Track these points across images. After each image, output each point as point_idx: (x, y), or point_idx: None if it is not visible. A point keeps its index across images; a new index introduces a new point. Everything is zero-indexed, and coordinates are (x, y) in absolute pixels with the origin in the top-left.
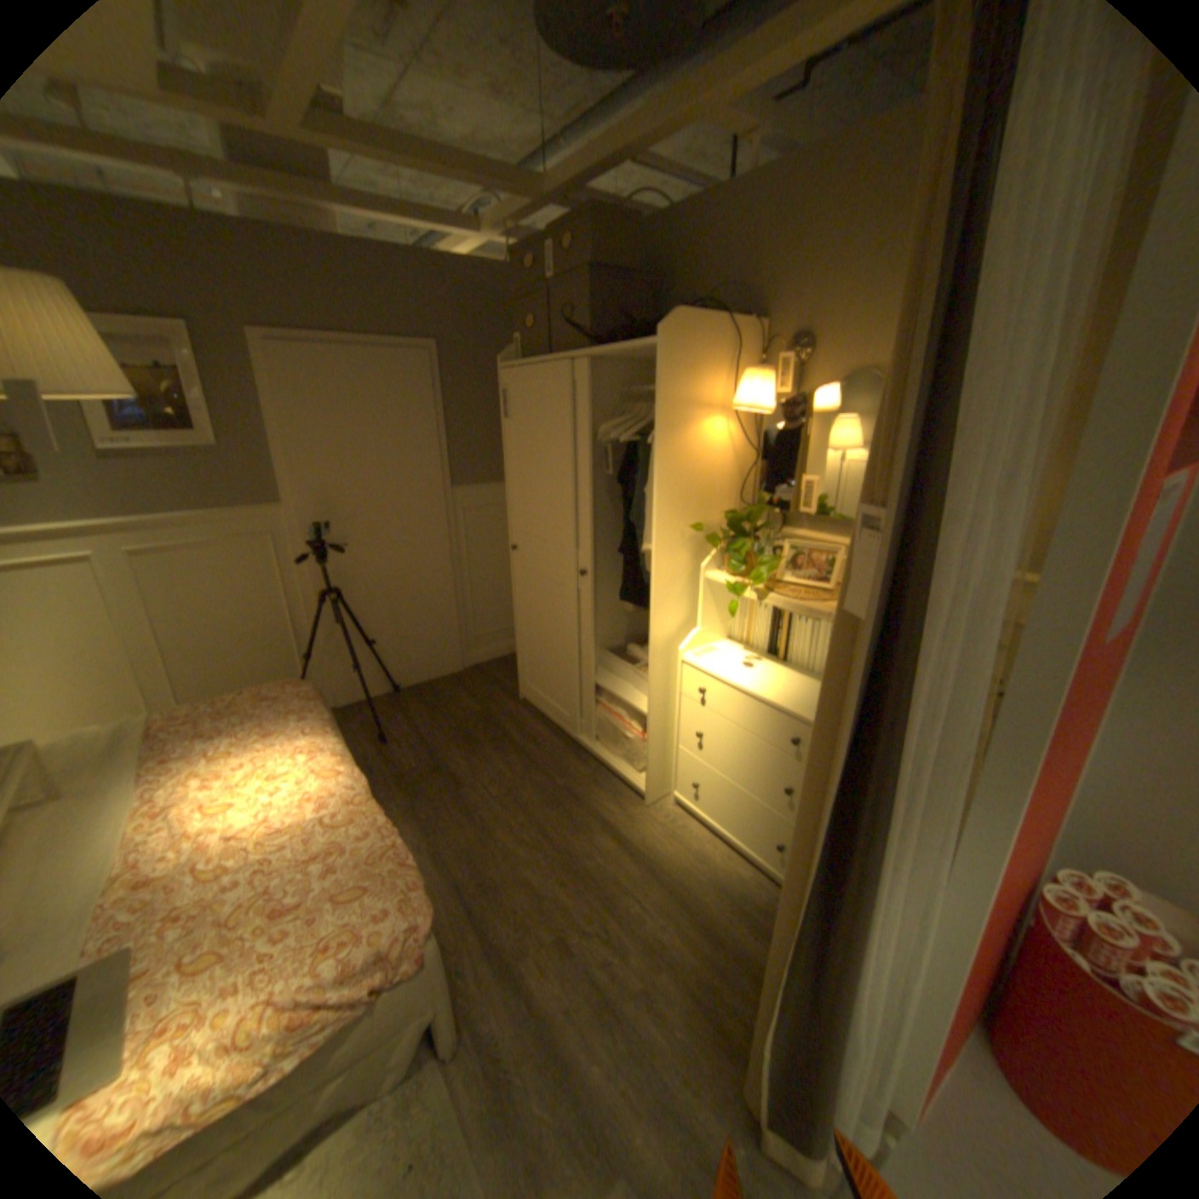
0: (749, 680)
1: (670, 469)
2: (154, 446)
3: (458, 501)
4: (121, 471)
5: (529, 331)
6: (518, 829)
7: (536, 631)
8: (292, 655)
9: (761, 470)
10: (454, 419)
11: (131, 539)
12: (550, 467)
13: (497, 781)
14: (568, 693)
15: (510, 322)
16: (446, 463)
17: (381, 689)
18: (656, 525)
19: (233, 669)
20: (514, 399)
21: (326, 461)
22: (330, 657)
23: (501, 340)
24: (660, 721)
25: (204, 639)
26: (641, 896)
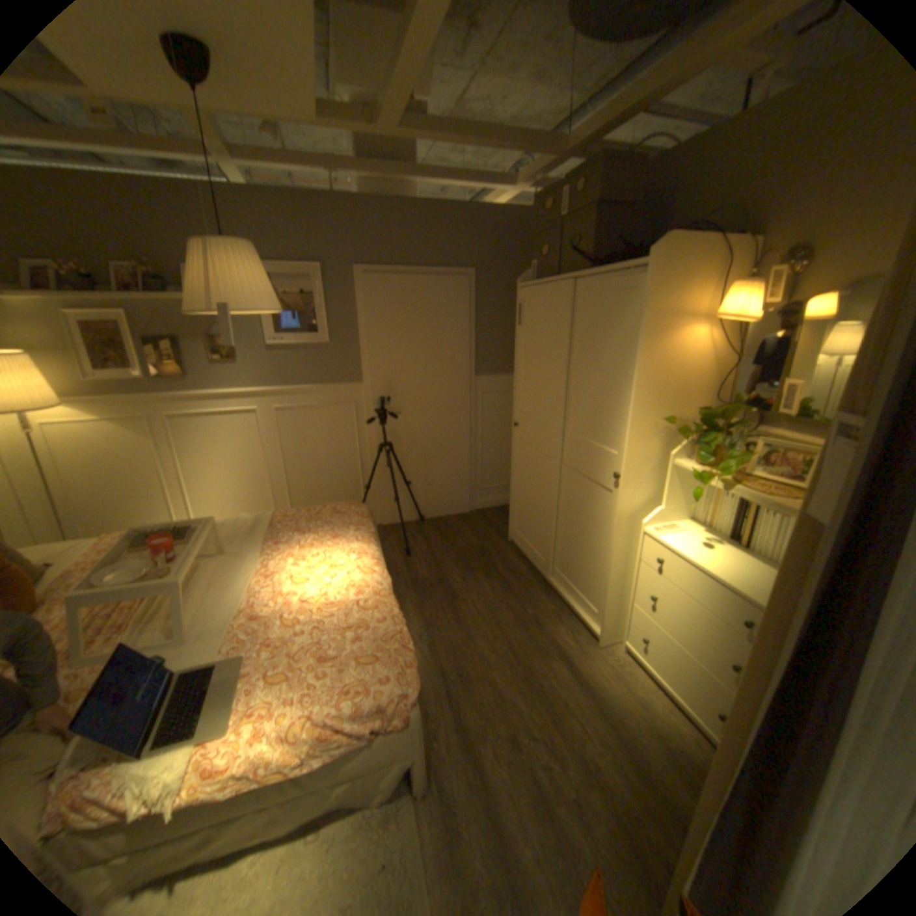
0: (707, 559)
1: (650, 368)
2: (295, 343)
3: (478, 387)
4: (277, 359)
5: (544, 258)
6: (493, 640)
7: (525, 490)
8: (359, 485)
9: (741, 372)
10: (482, 326)
11: (277, 400)
12: (549, 364)
13: (483, 600)
14: (545, 543)
15: (531, 252)
16: (472, 358)
17: (412, 517)
18: (632, 416)
19: (323, 489)
20: (527, 311)
21: (392, 355)
22: (381, 490)
23: (523, 266)
24: (619, 579)
25: (310, 468)
26: (585, 721)
